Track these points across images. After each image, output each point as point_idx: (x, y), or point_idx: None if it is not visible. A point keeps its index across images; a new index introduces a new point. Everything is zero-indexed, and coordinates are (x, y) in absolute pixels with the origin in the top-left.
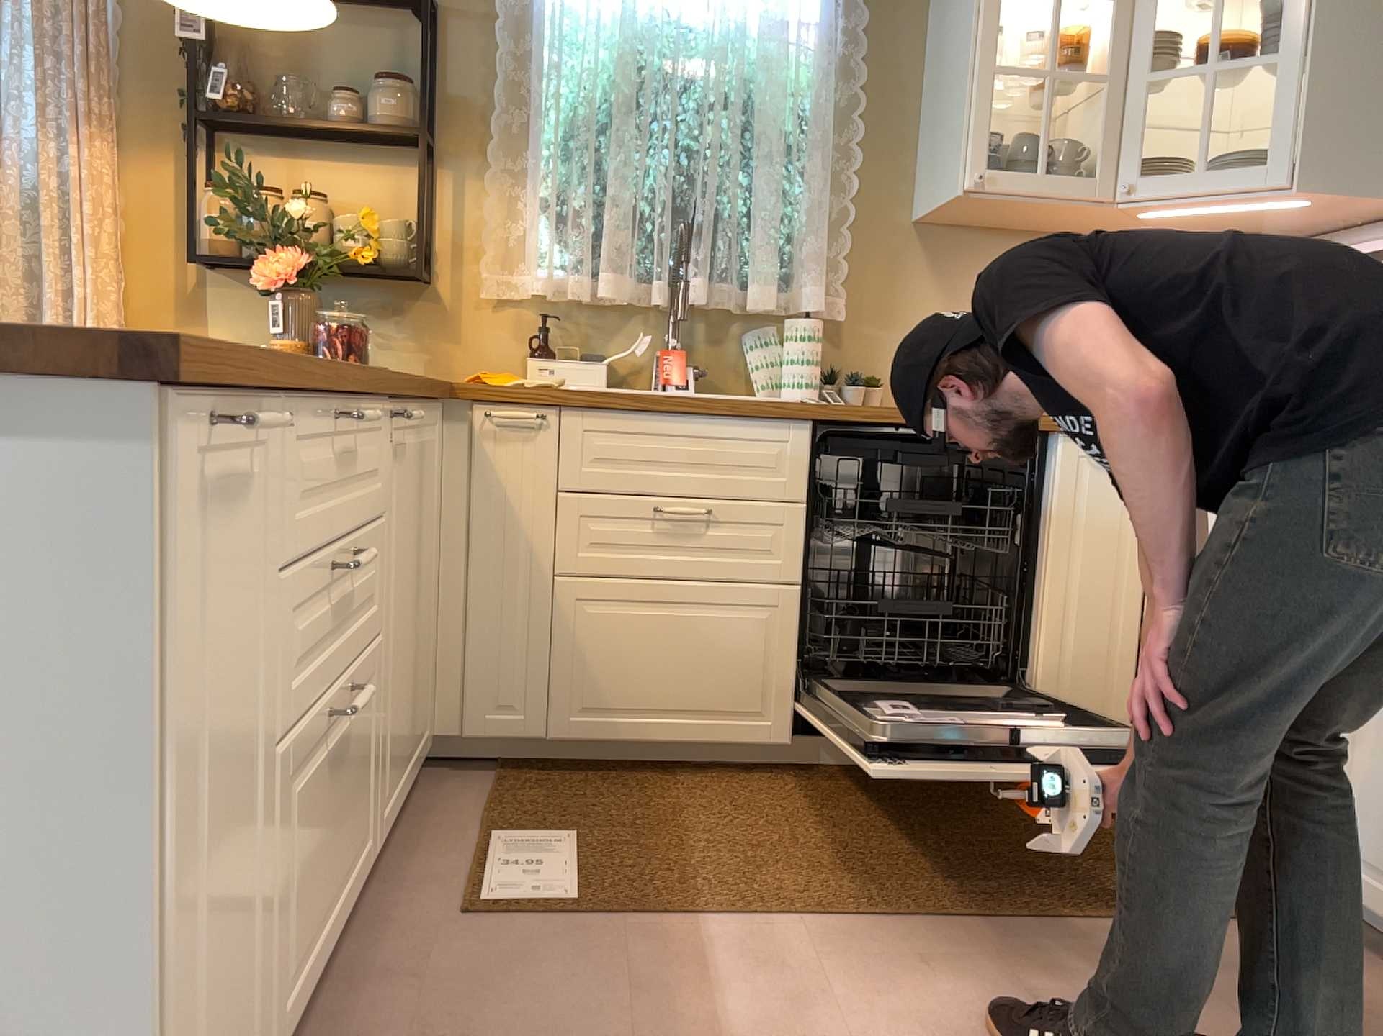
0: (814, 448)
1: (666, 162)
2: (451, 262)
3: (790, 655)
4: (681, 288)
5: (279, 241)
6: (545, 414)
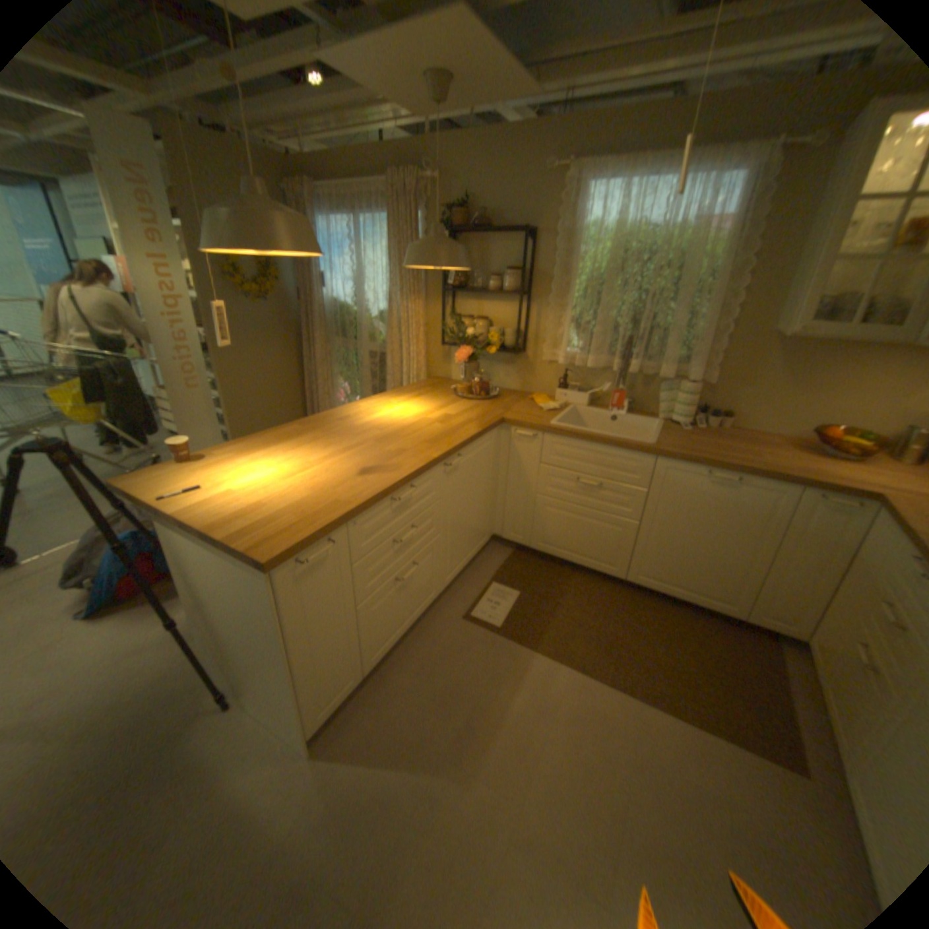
0: (655, 467)
1: (629, 301)
2: (532, 344)
3: (628, 547)
4: (630, 361)
5: (463, 342)
6: (536, 434)
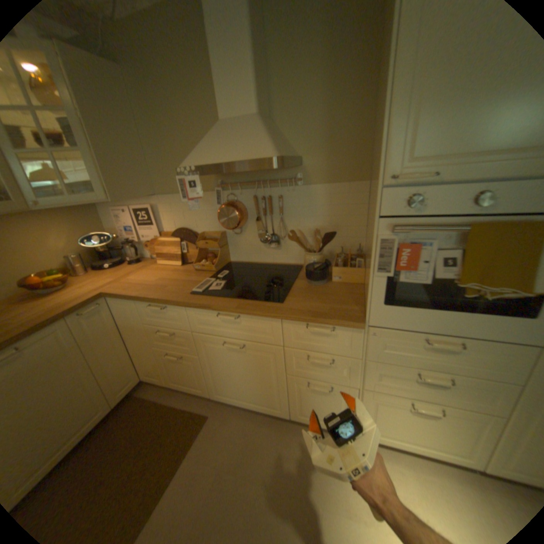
0: None
1: None
2: None
3: None
4: None
5: None
6: None
